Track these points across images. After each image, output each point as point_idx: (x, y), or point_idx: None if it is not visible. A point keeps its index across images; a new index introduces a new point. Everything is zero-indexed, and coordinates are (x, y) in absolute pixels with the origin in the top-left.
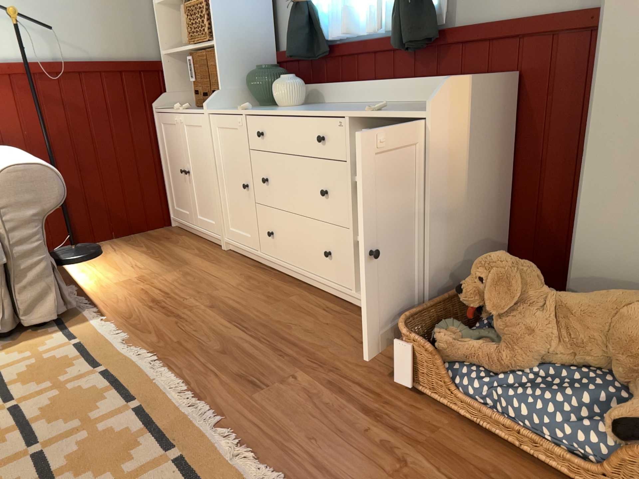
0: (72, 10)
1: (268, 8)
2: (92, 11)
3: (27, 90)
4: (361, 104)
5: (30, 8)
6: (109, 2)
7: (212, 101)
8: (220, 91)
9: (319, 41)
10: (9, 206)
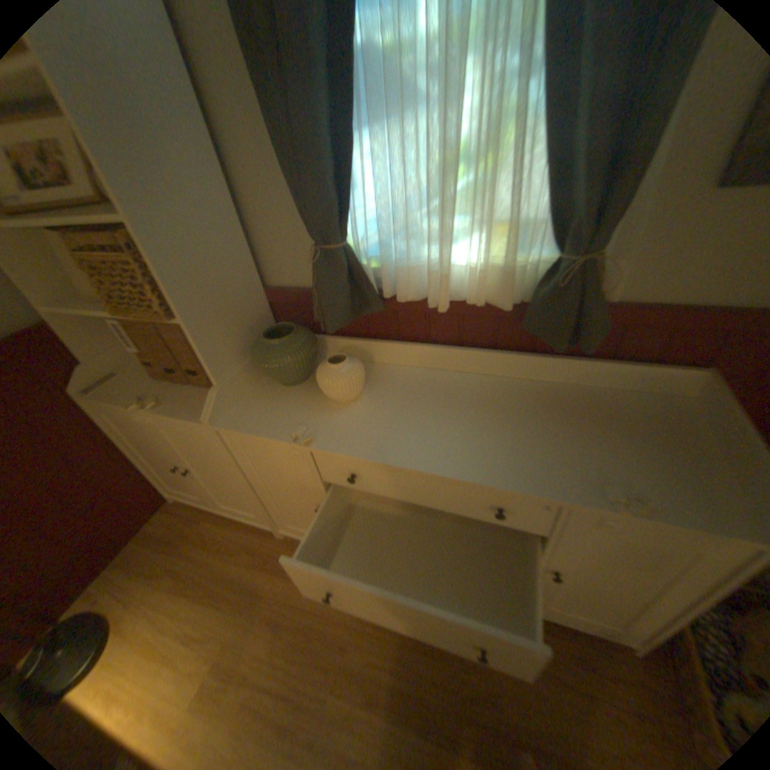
0: None
1: (238, 225)
2: None
3: None
4: (458, 382)
5: None
6: None
7: (214, 407)
8: (219, 387)
9: (367, 293)
10: None
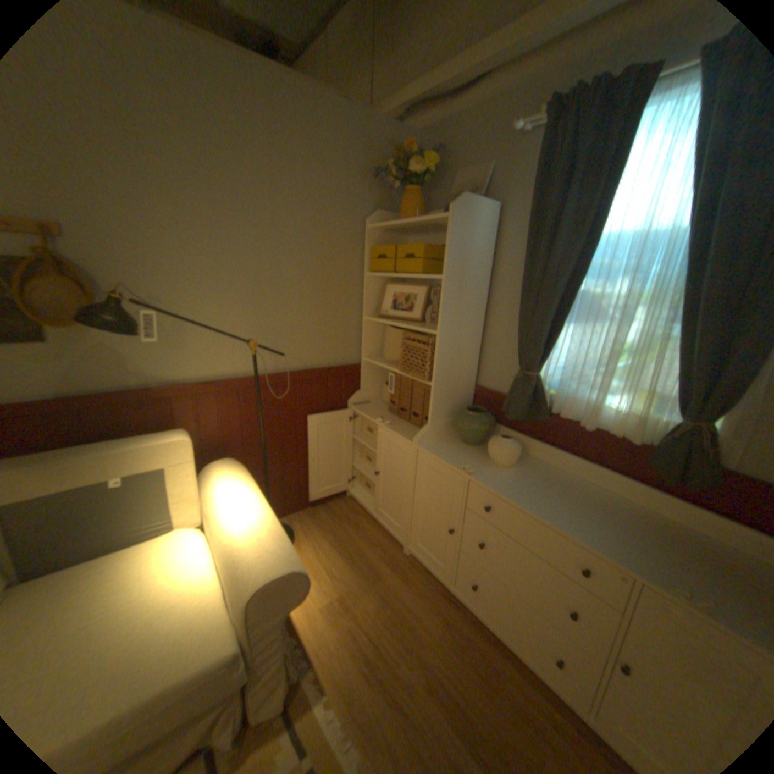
0: (297, 326)
1: (478, 349)
2: (313, 326)
3: (250, 398)
4: (589, 490)
5: (263, 327)
6: (328, 317)
7: (423, 436)
8: (430, 426)
9: (541, 407)
10: (257, 623)
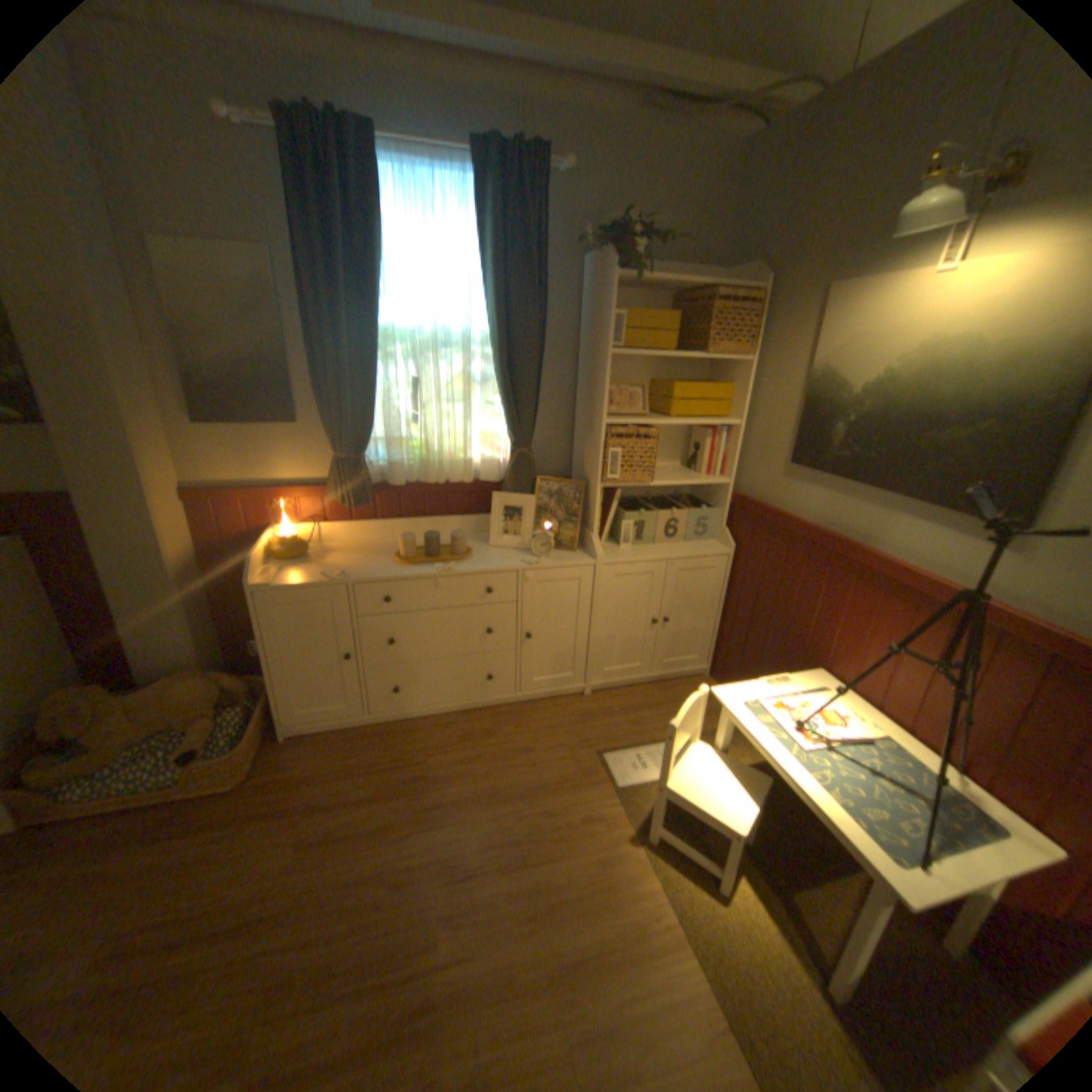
0: None
1: None
2: None
3: None
4: None
5: None
6: None
7: None
8: None
9: None
10: None
